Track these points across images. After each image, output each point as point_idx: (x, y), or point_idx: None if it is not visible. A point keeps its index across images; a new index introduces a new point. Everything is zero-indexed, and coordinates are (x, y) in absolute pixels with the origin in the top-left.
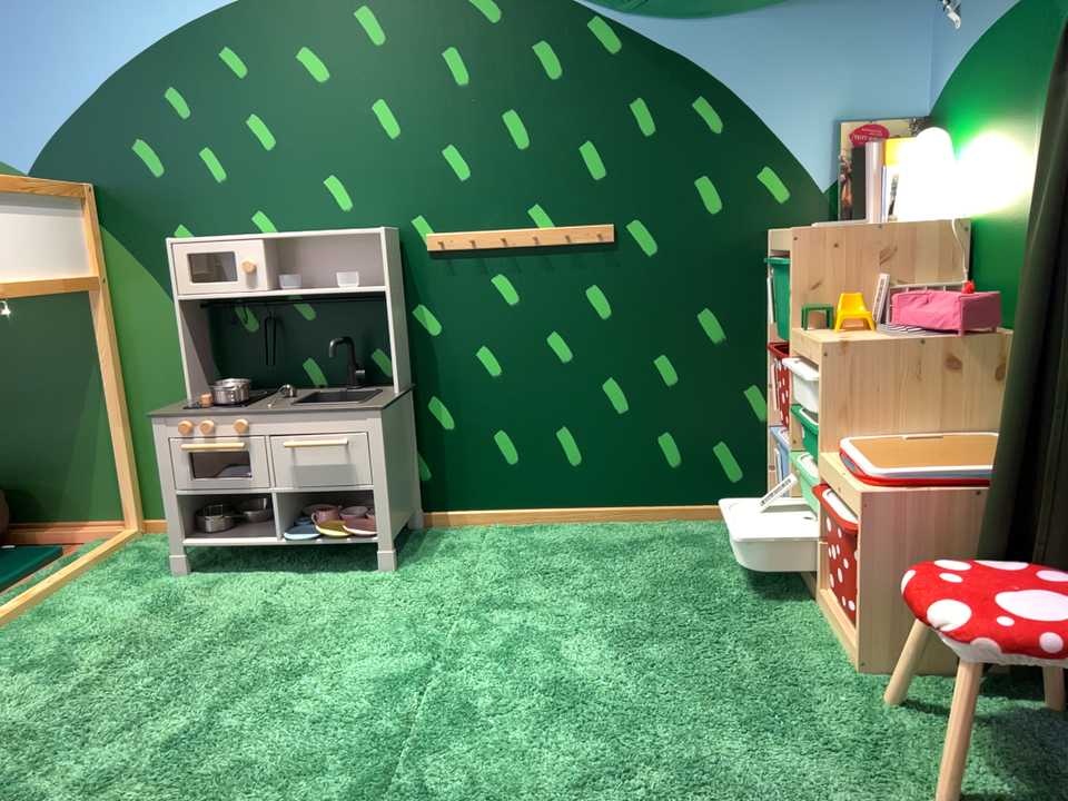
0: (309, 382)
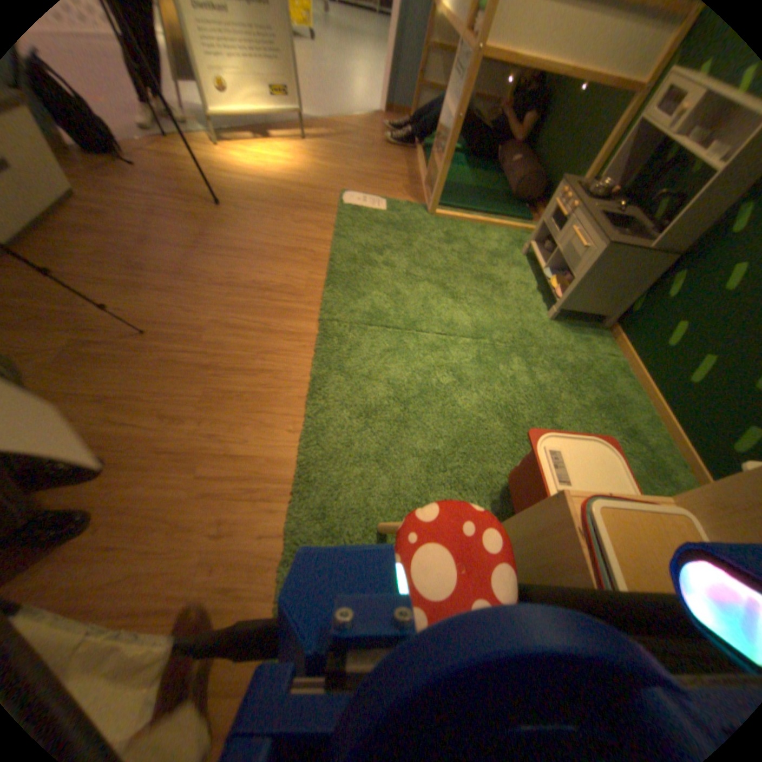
0: (655, 216)
